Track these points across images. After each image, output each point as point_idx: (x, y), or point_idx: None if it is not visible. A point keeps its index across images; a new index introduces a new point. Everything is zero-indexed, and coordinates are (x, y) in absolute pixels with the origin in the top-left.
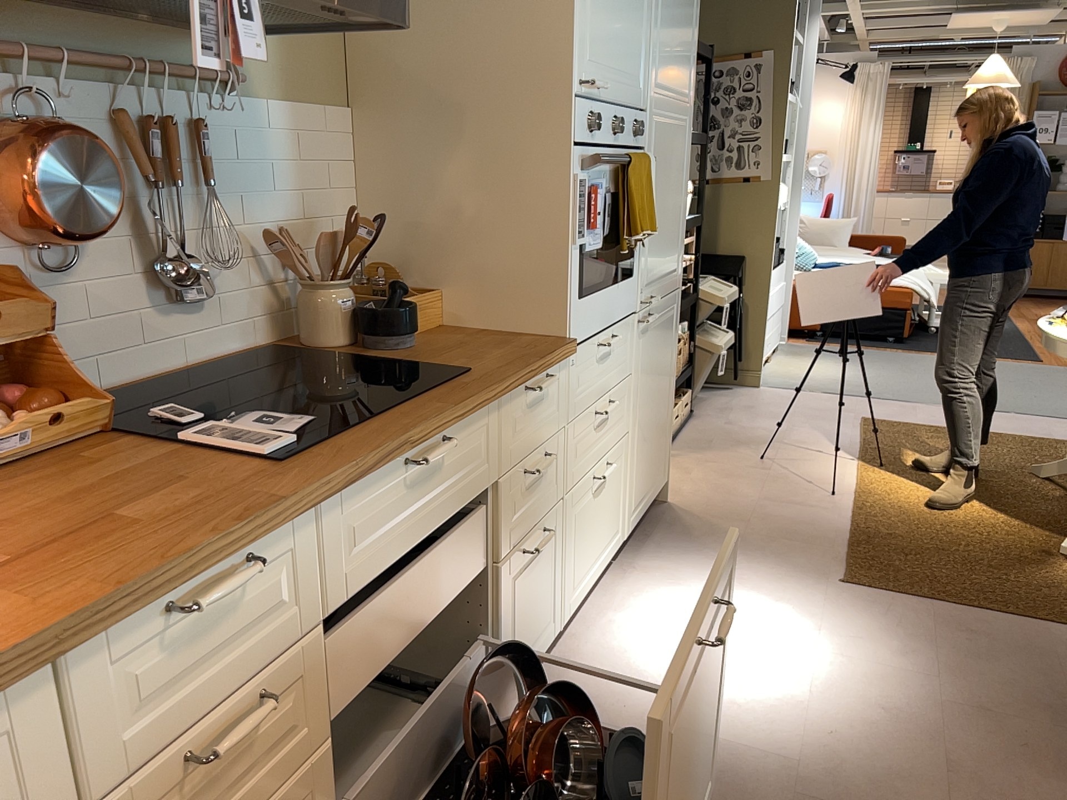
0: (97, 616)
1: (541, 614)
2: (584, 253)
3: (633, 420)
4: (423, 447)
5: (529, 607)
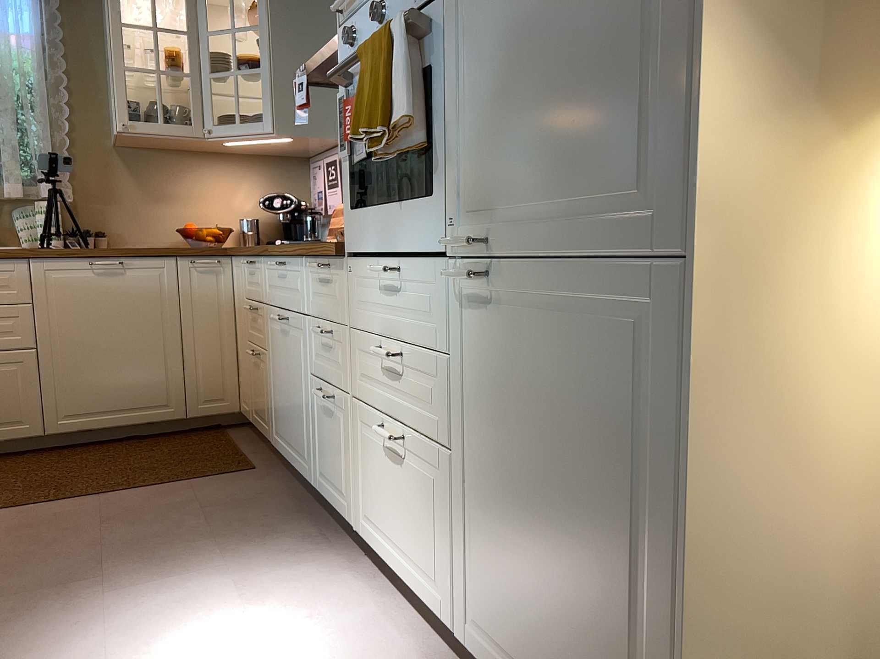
0: (238, 250)
1: (337, 476)
2: (357, 163)
3: (463, 449)
4: (280, 261)
5: (328, 450)
